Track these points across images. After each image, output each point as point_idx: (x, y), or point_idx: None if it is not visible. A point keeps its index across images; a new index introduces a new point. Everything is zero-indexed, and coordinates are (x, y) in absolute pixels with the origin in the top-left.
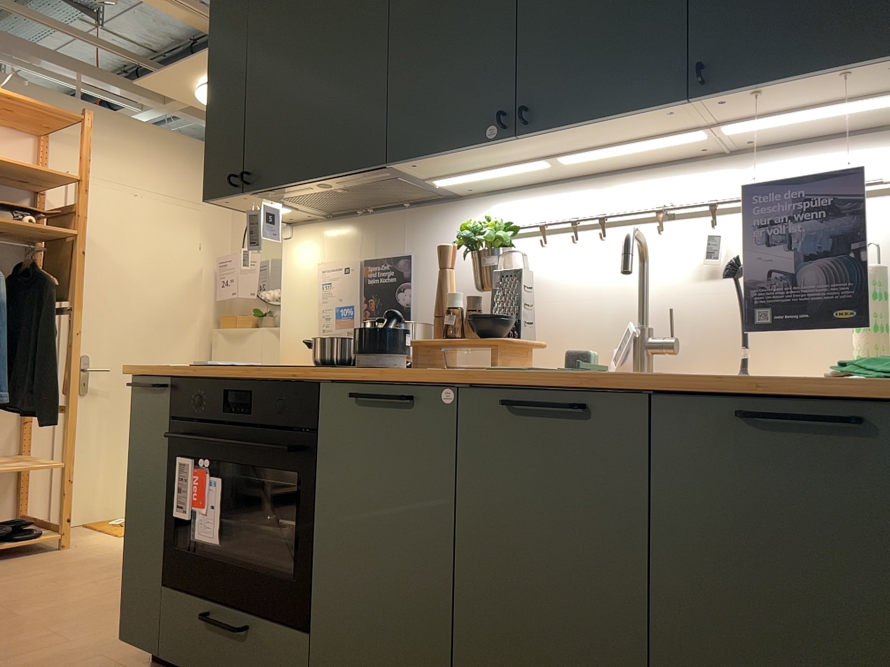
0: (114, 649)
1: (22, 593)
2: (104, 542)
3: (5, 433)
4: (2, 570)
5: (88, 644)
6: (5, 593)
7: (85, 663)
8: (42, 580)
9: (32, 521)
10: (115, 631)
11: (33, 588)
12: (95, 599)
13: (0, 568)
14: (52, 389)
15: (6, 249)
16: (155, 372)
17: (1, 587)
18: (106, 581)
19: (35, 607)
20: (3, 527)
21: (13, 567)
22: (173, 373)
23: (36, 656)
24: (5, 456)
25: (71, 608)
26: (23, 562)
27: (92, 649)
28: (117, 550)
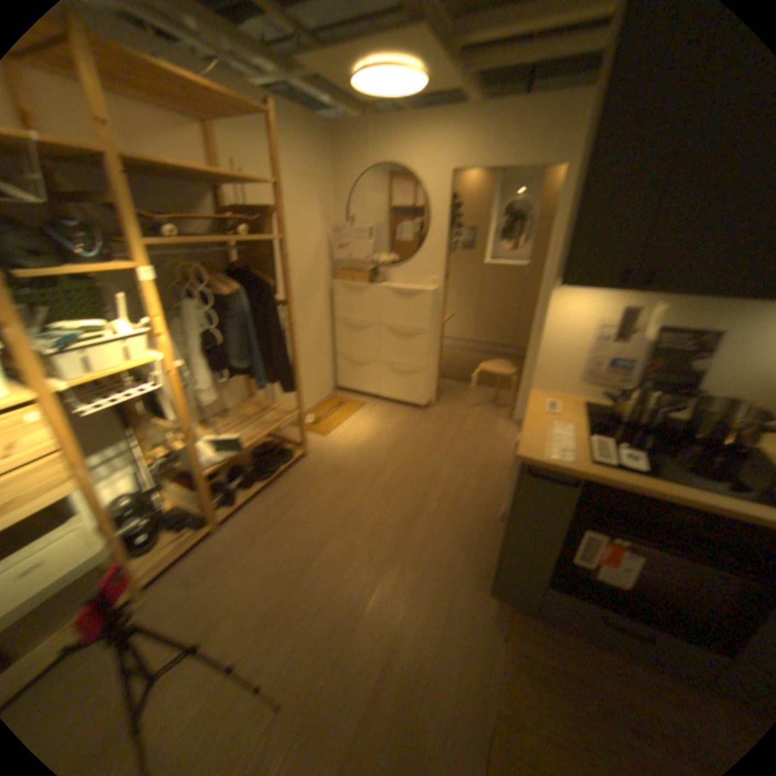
0: (458, 577)
1: (337, 516)
2: (325, 443)
3: (242, 386)
4: (297, 488)
5: (437, 573)
6: (326, 517)
7: (458, 598)
8: (332, 496)
9: (285, 443)
10: (437, 555)
11: (337, 507)
12: (387, 516)
13: (292, 485)
14: (290, 368)
15: (208, 247)
16: (570, 471)
17: (315, 509)
18: (373, 493)
19: (361, 532)
20: (278, 455)
21: (298, 482)
22: (588, 473)
23: (421, 595)
24: (248, 402)
25: (384, 529)
26: (299, 475)
27: (445, 579)
28: (342, 452)
